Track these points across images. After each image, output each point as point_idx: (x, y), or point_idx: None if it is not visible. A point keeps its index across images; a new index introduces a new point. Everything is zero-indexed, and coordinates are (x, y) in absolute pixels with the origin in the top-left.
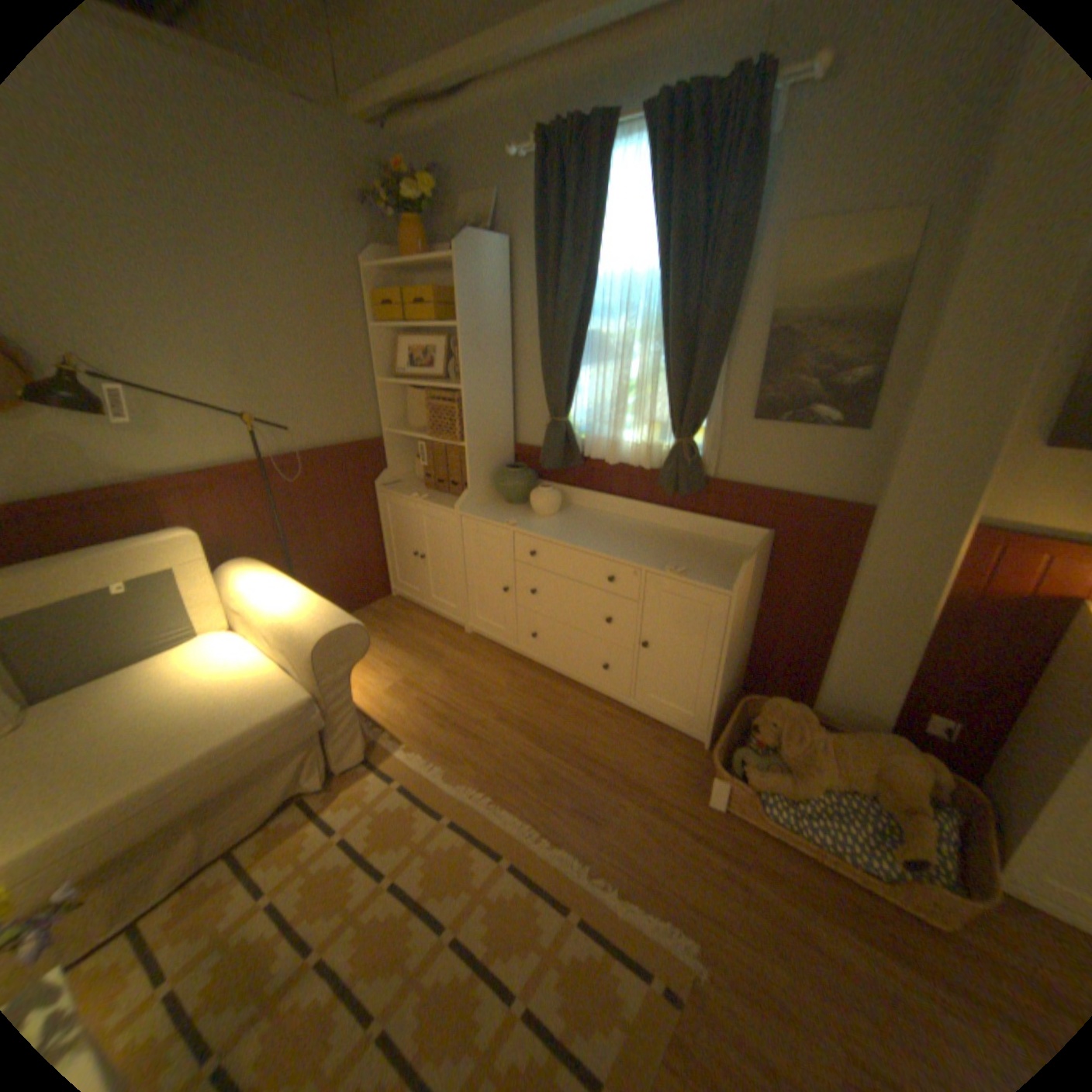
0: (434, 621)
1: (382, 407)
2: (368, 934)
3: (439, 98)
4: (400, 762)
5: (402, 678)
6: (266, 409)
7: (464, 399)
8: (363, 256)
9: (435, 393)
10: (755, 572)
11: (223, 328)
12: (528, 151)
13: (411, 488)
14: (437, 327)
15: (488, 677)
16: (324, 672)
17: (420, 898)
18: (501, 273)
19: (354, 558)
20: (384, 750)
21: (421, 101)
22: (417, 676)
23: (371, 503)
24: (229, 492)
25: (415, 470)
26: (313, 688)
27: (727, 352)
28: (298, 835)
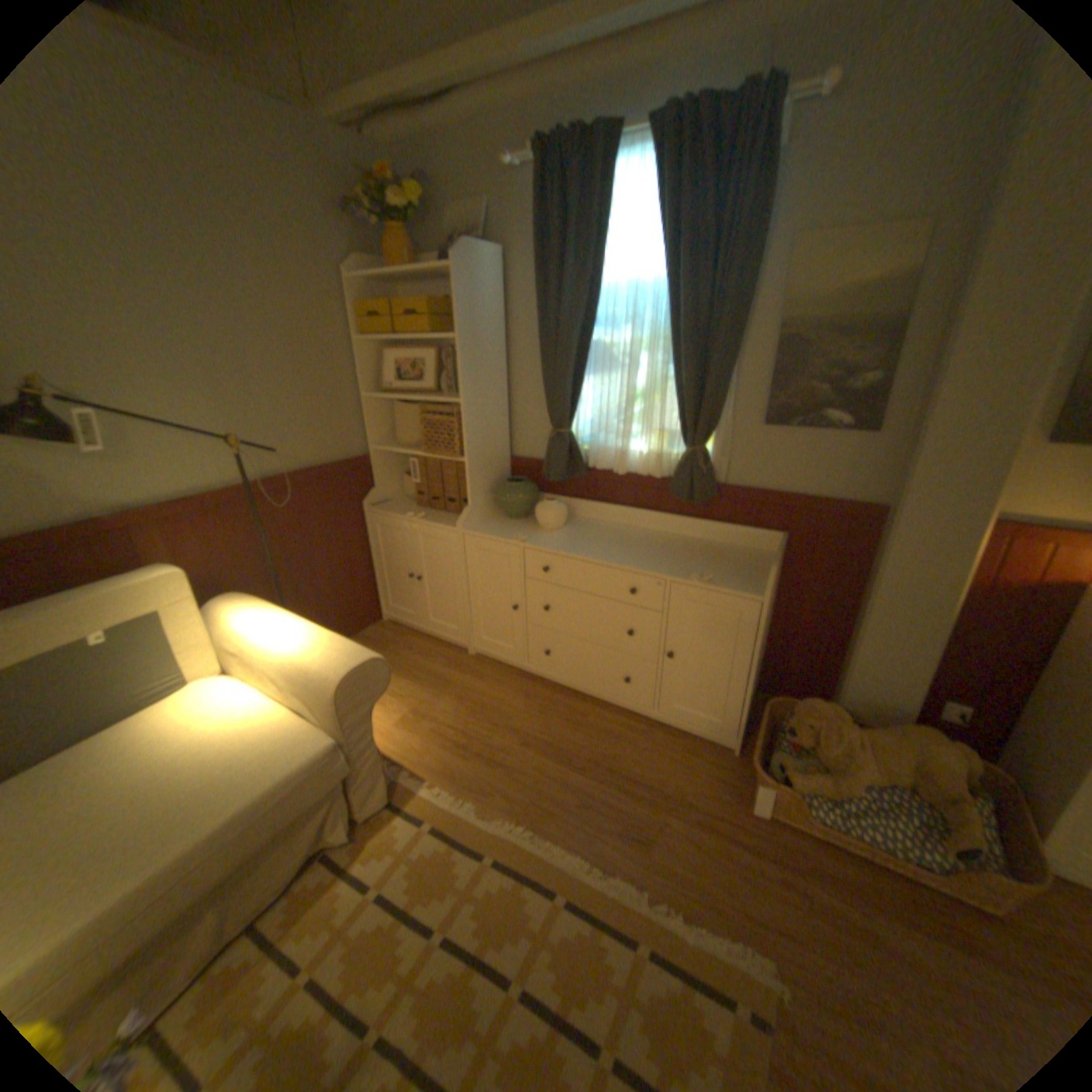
0: (433, 644)
1: (368, 423)
2: (428, 1000)
3: (420, 103)
4: (426, 801)
5: (411, 709)
6: (247, 429)
7: (463, 412)
8: (345, 265)
9: (426, 407)
10: (776, 576)
11: (199, 342)
12: (523, 159)
13: (403, 507)
14: (427, 338)
15: (502, 700)
16: (346, 714)
17: (477, 951)
18: (495, 283)
19: (343, 584)
20: (406, 790)
21: (400, 106)
22: (426, 706)
23: (358, 525)
24: (210, 522)
25: (402, 487)
26: (336, 733)
27: (737, 359)
28: (327, 896)
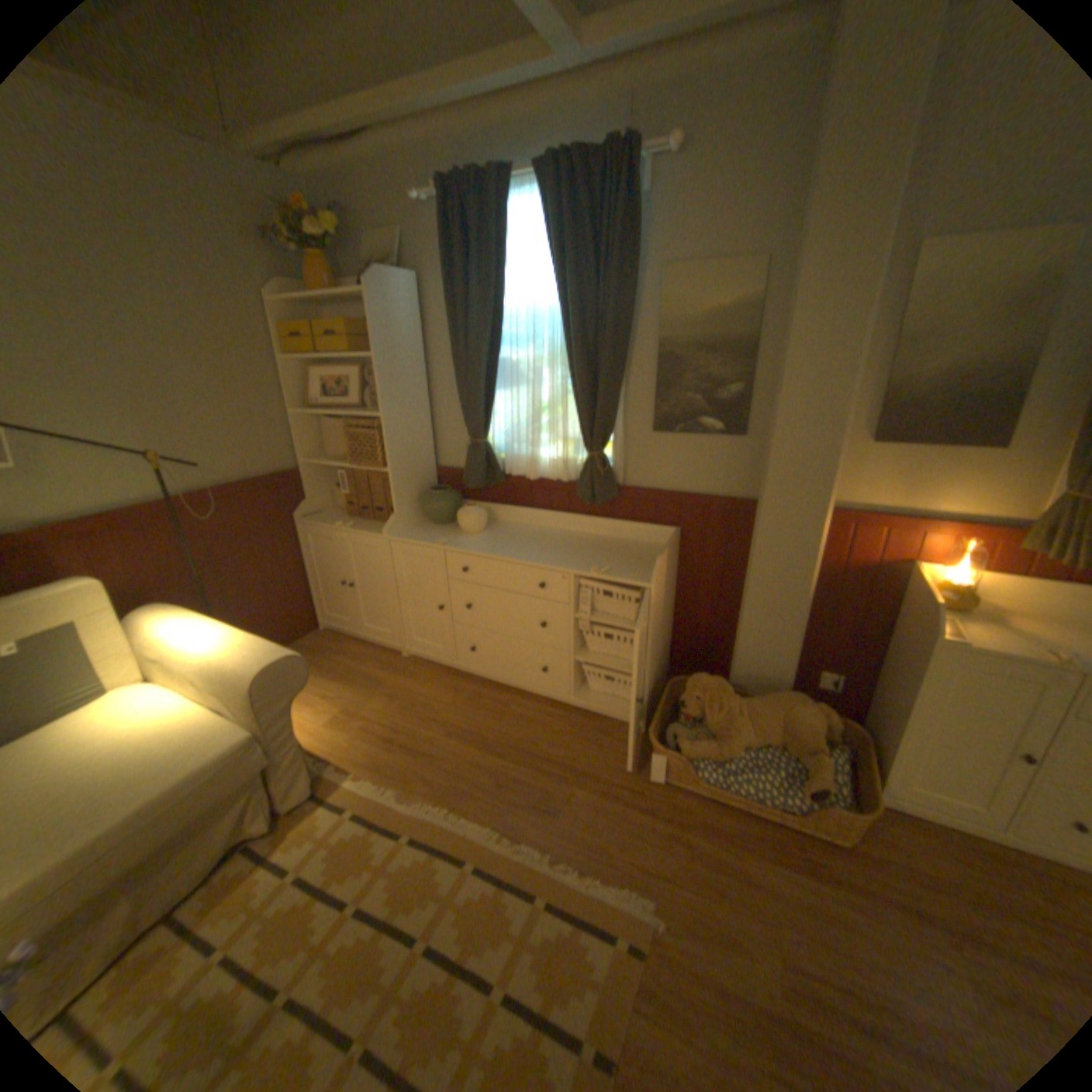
0: (368, 649)
1: (297, 438)
2: (337, 962)
3: (335, 141)
4: (349, 791)
5: (341, 709)
6: (169, 445)
7: (384, 426)
8: (267, 289)
9: (352, 421)
10: (668, 566)
11: (116, 363)
12: (429, 195)
13: (334, 517)
14: (350, 357)
15: (431, 696)
16: (263, 708)
17: (387, 916)
18: (411, 306)
19: (276, 594)
20: (330, 783)
21: (316, 143)
22: (357, 706)
23: (290, 536)
24: (133, 535)
25: (335, 499)
26: (253, 726)
27: (624, 374)
28: (246, 882)
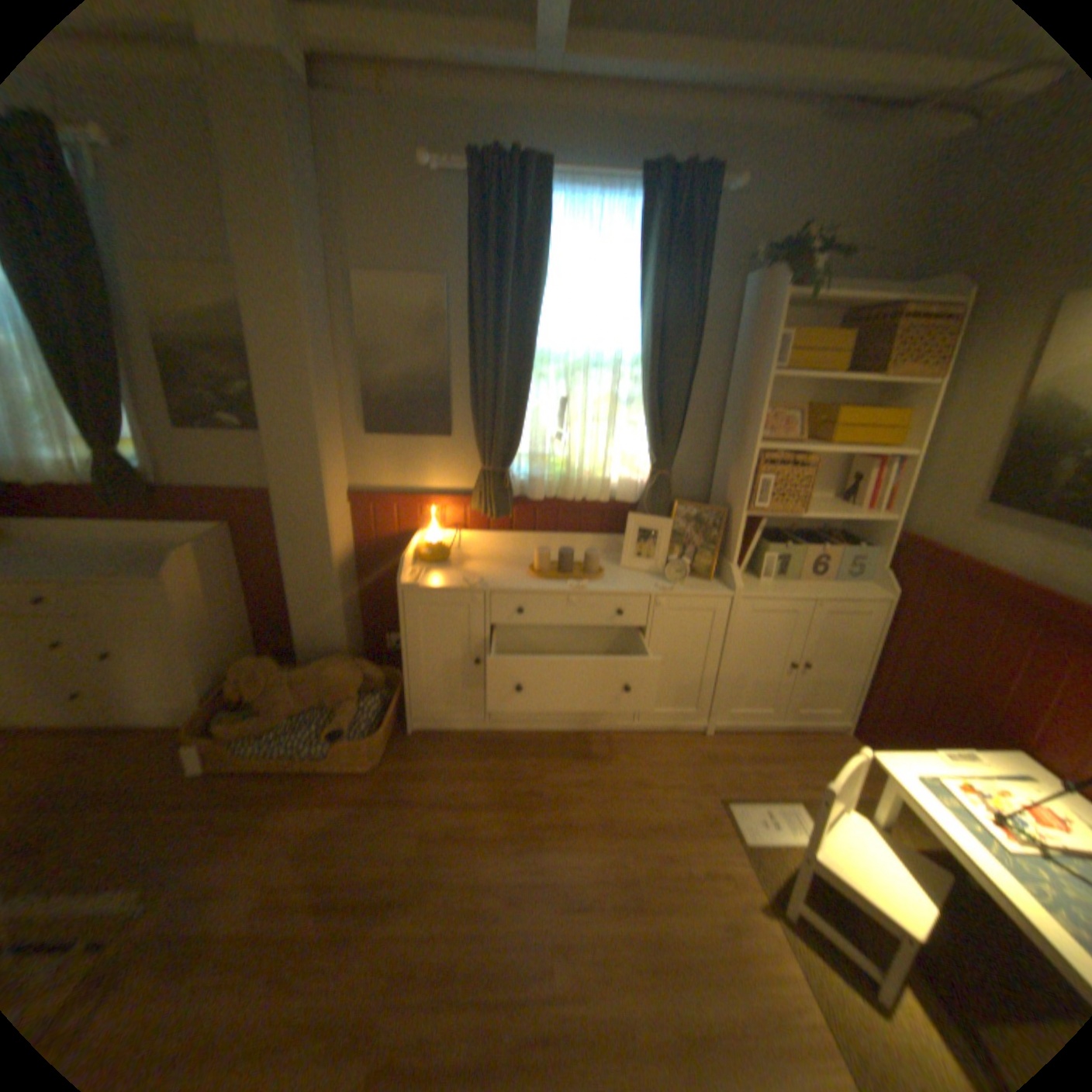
0: None
1: None
2: None
3: None
4: None
5: None
6: None
7: None
8: None
9: None
10: (204, 563)
11: None
12: None
13: None
14: None
15: None
16: None
17: None
18: None
19: None
20: None
21: None
22: None
23: None
24: None
25: None
26: None
27: (118, 371)
28: None
